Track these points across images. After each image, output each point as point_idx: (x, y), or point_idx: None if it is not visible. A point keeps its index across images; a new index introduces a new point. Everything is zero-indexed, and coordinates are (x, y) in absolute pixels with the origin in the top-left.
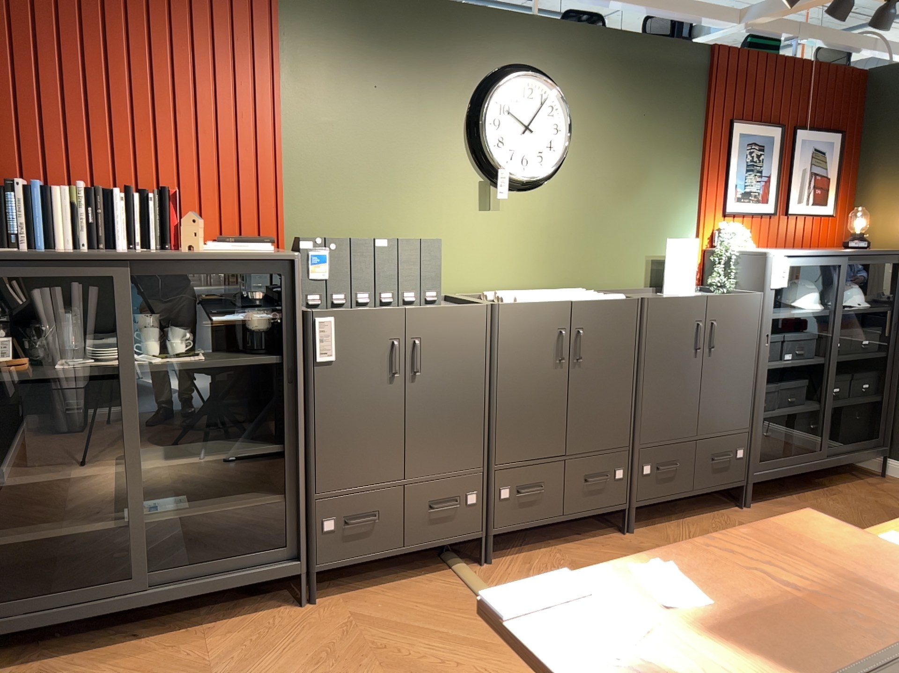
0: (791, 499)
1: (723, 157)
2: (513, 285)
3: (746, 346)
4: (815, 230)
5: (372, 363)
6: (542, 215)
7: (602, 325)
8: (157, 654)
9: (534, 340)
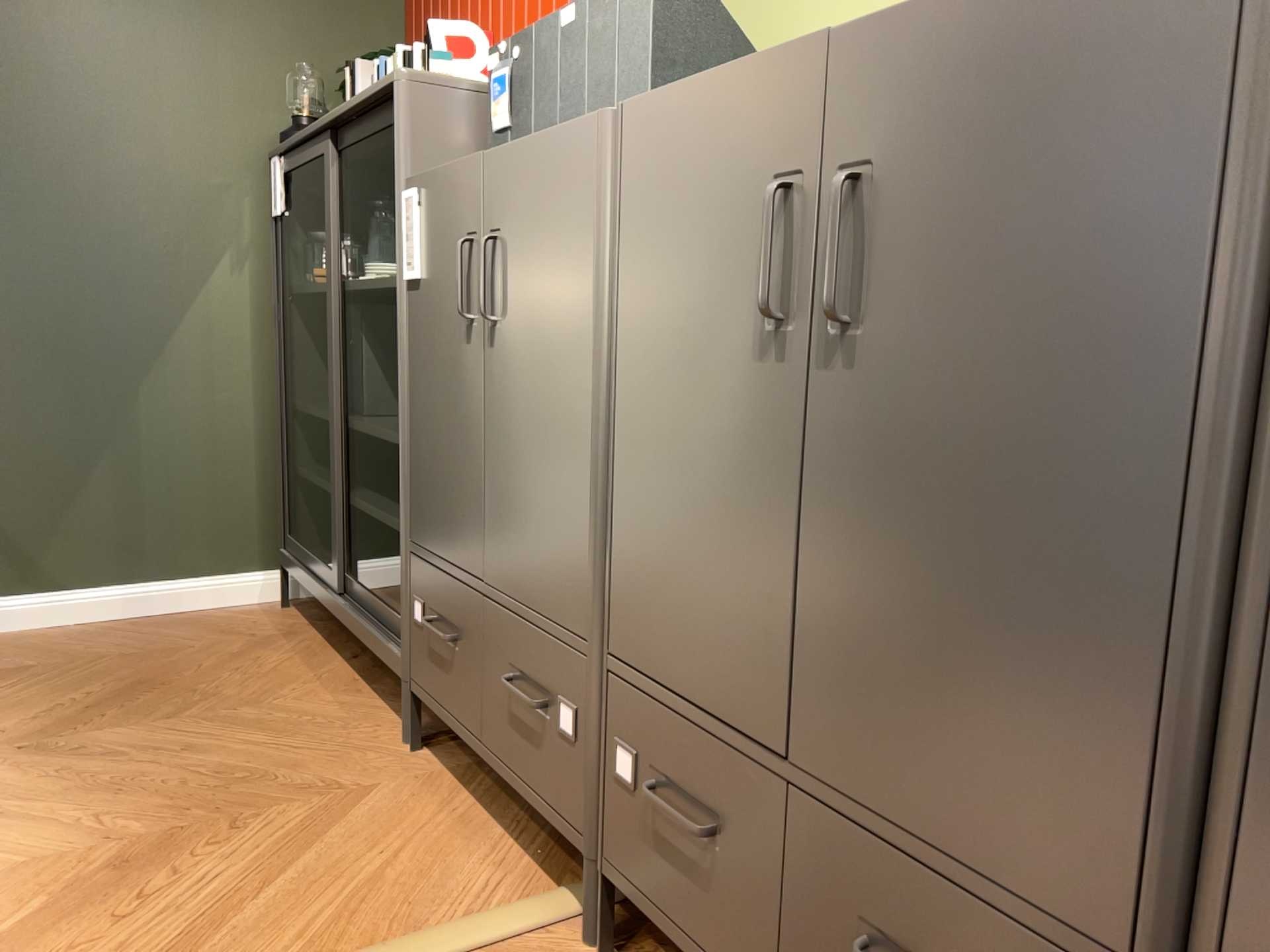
0: None
1: None
2: None
3: None
4: None
5: (451, 290)
6: None
7: (966, 131)
8: (300, 675)
9: (699, 230)
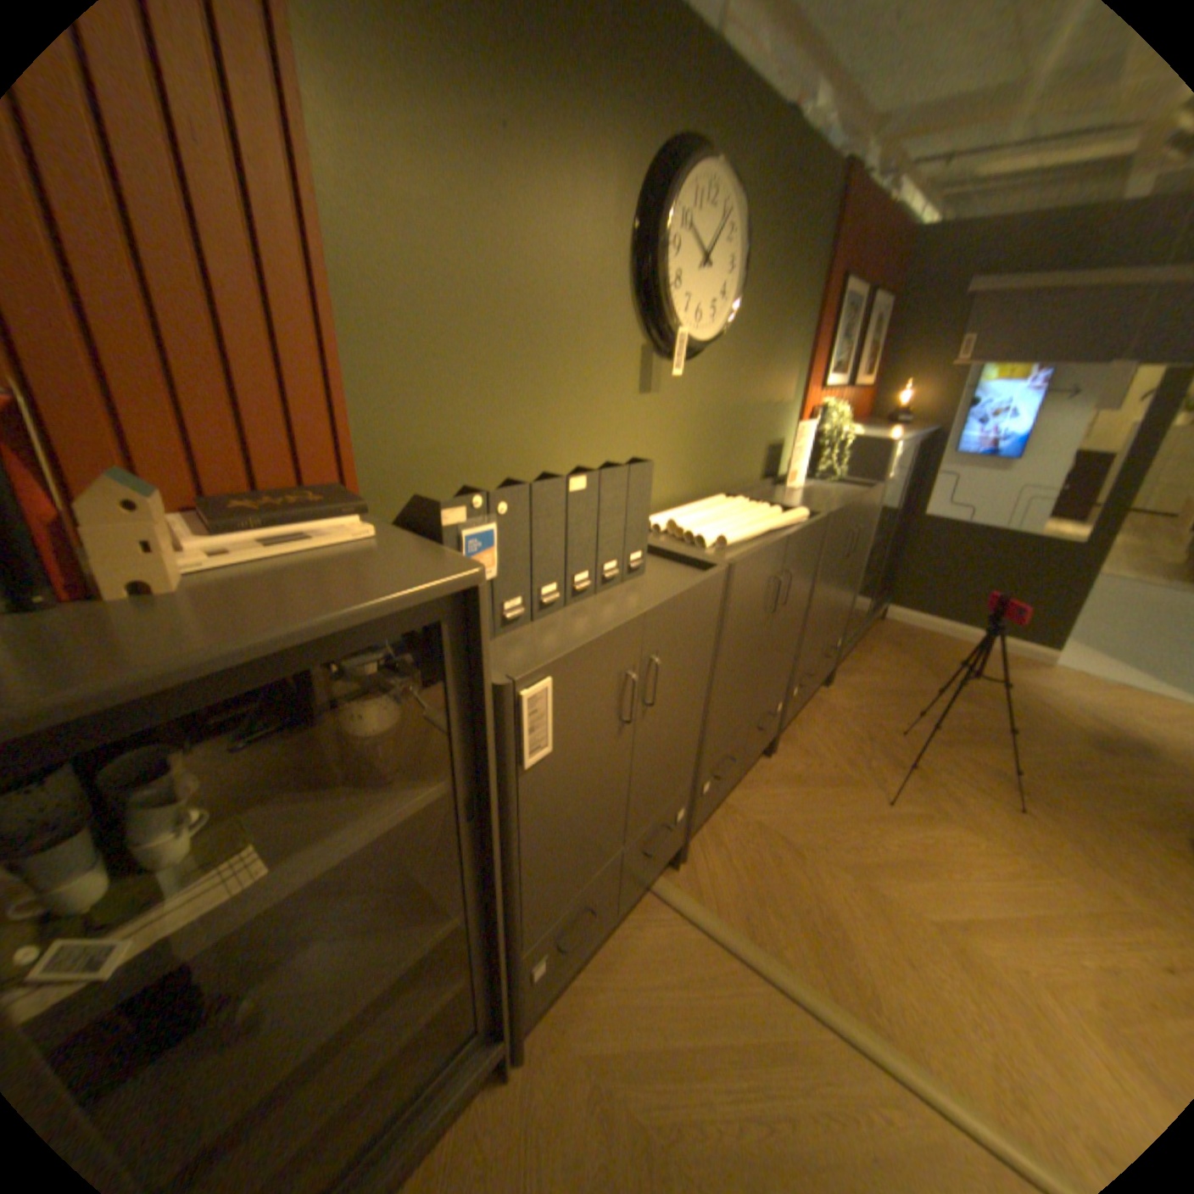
0: (849, 664)
1: (833, 317)
2: (664, 498)
3: (865, 541)
4: (861, 400)
5: (601, 720)
6: (697, 396)
7: (801, 556)
8: None
9: (755, 598)
